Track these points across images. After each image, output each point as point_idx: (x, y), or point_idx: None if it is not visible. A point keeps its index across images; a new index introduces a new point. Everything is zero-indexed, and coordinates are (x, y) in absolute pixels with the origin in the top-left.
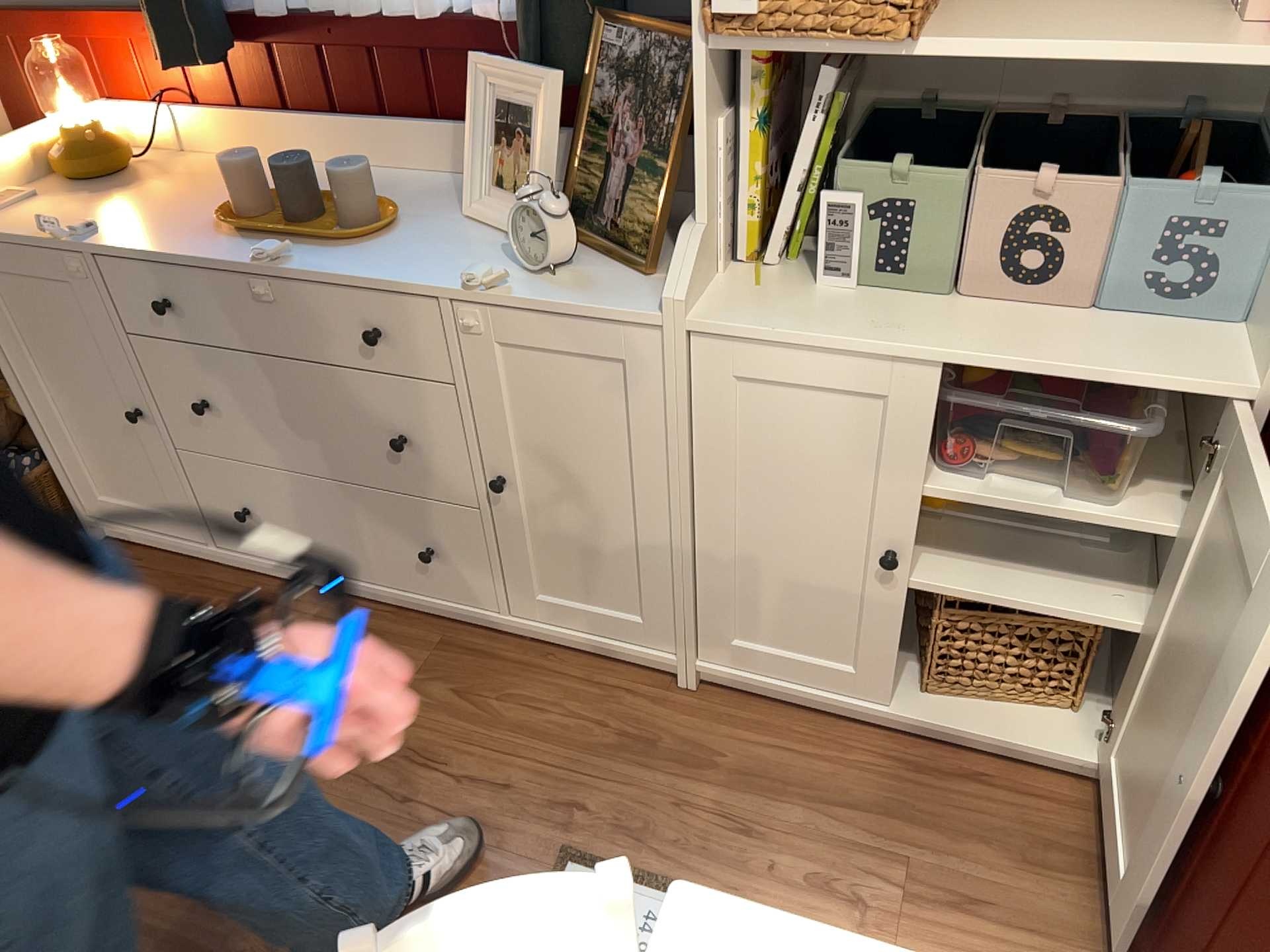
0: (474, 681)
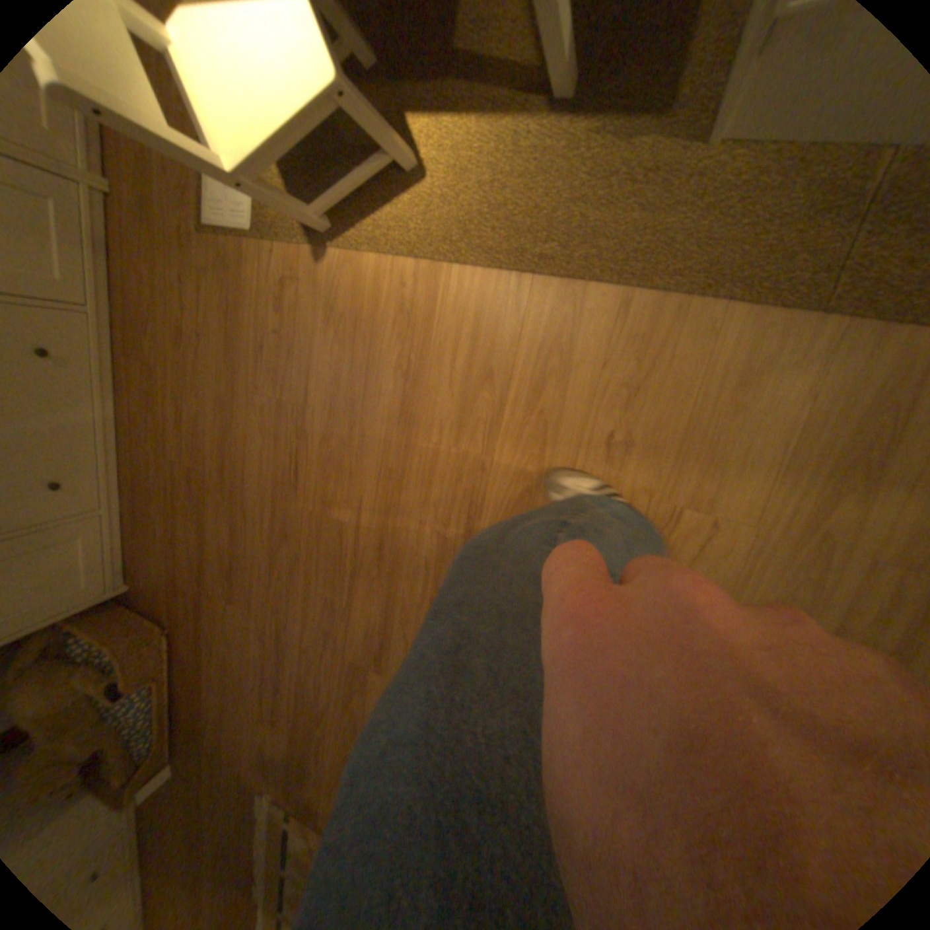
0: (132, 323)
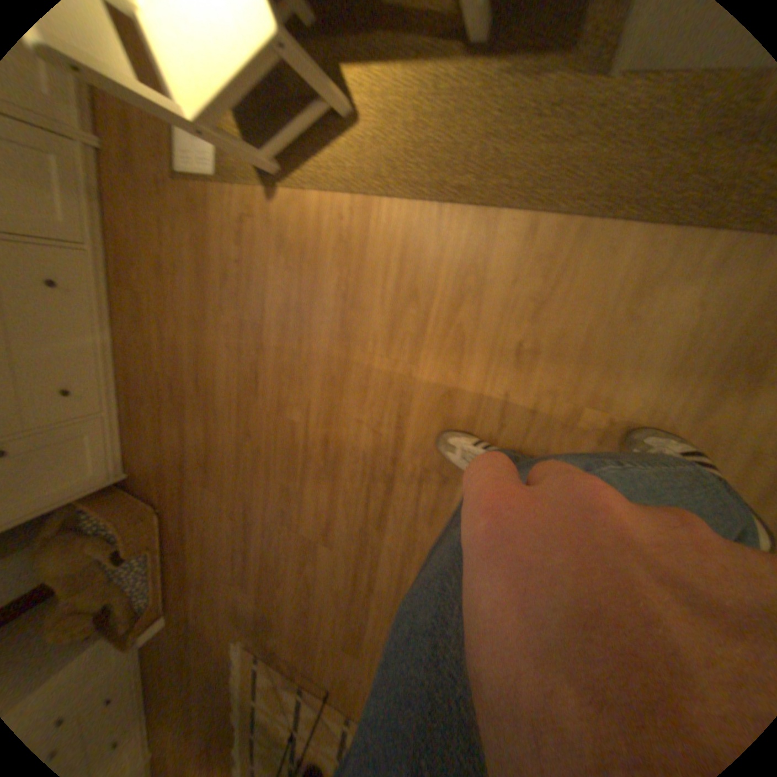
0: (119, 257)
